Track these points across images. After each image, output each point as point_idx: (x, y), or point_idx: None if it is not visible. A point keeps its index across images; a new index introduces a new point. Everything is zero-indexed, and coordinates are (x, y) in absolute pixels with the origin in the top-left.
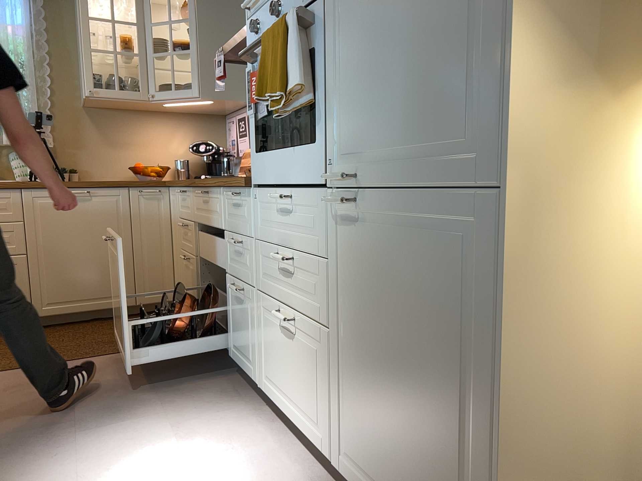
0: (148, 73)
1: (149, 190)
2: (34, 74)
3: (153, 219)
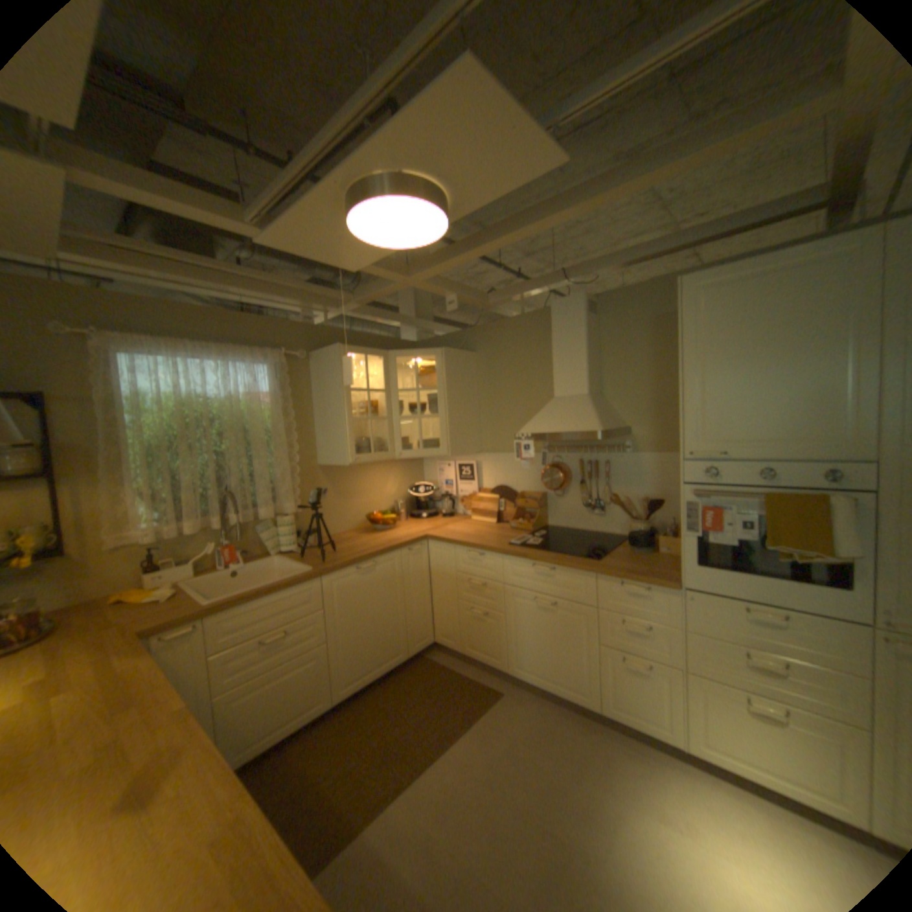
0: (394, 435)
1: (418, 549)
2: (280, 443)
3: (419, 573)
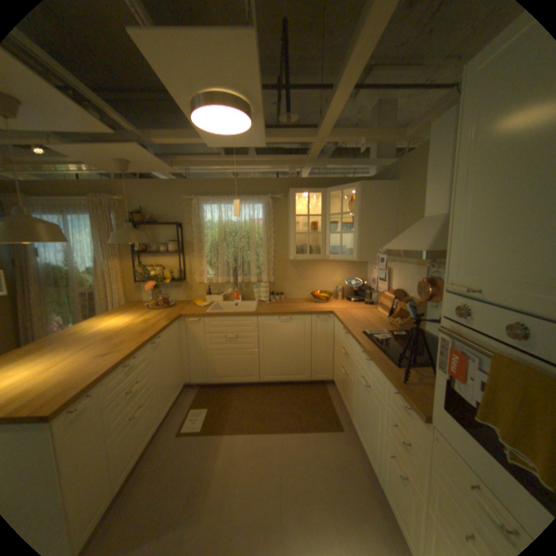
0: (326, 243)
1: (322, 318)
2: (265, 244)
3: (324, 333)
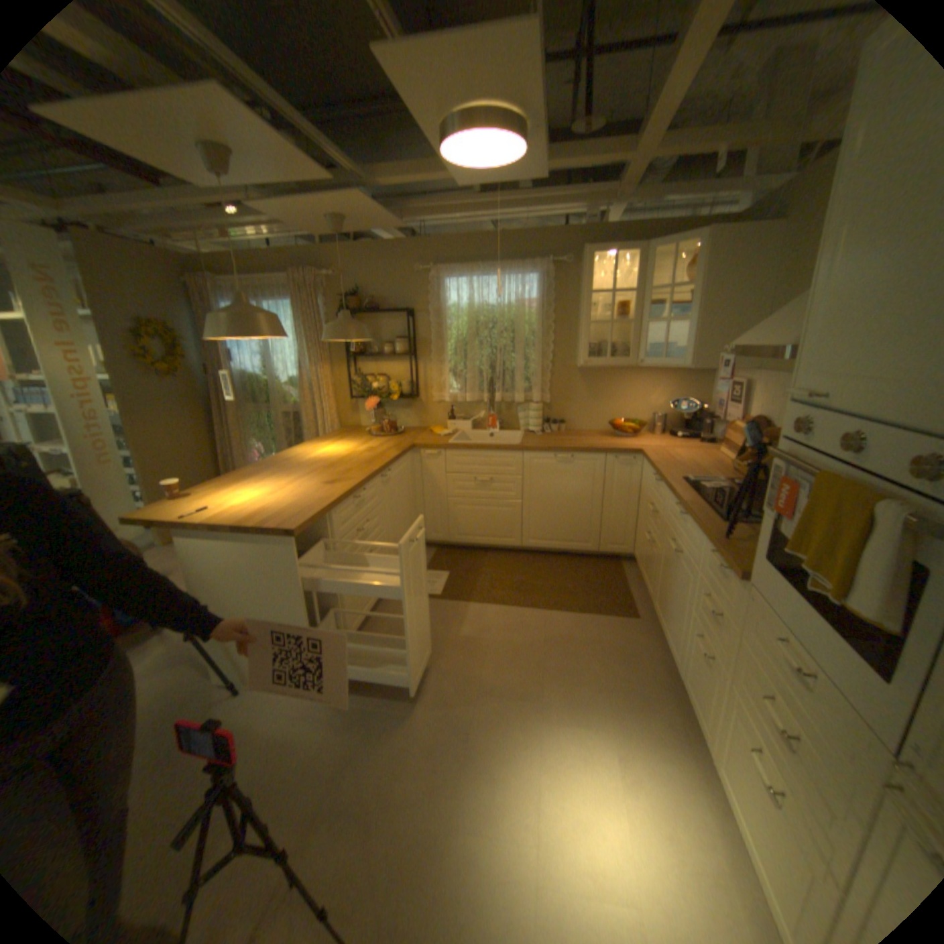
0: (640, 339)
1: (623, 459)
2: (540, 341)
3: (624, 483)
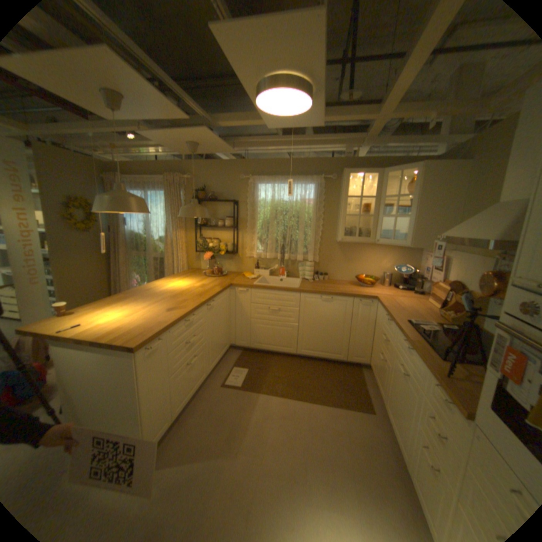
0: (377, 226)
1: (366, 302)
2: (314, 224)
3: (365, 317)
